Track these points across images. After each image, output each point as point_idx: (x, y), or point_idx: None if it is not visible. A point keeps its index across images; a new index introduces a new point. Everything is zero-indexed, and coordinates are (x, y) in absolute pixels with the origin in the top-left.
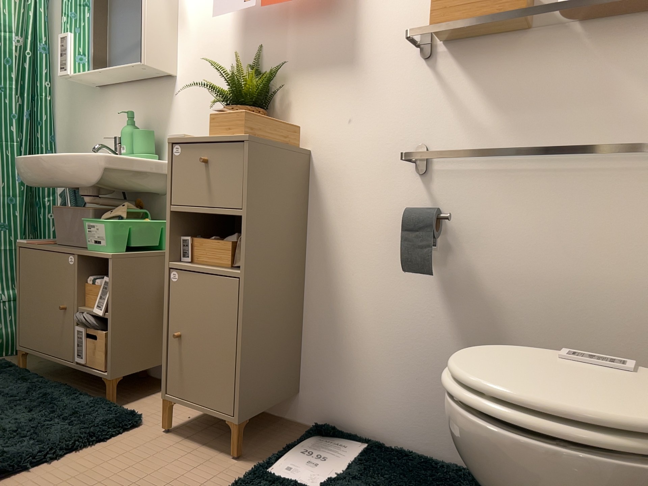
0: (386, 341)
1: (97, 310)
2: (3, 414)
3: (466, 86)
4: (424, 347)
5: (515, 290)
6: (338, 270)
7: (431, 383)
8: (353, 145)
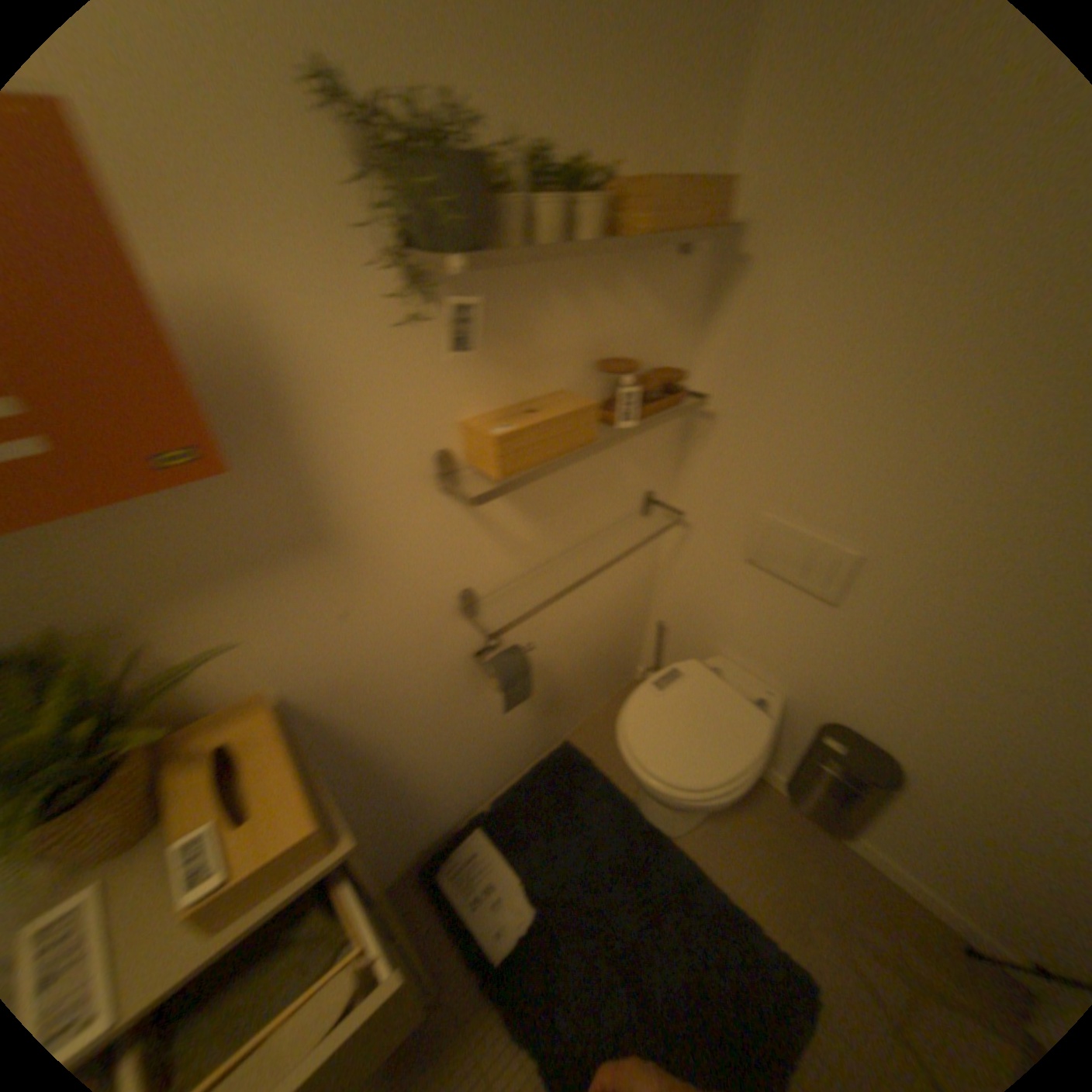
0: (463, 758)
1: None
2: None
3: (506, 506)
4: (497, 732)
5: (558, 645)
6: (390, 761)
7: (506, 745)
8: (366, 637)
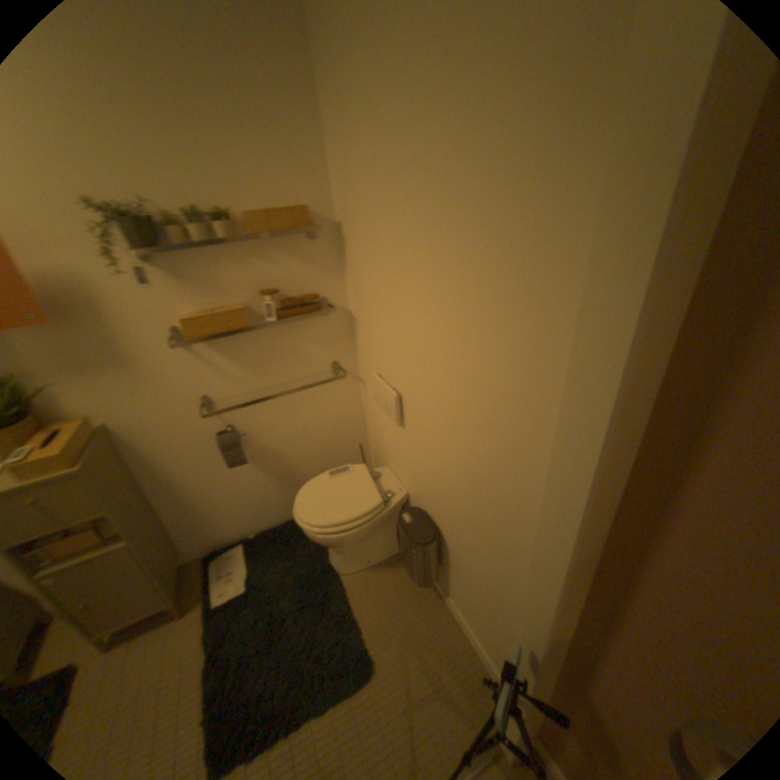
0: (224, 497)
1: None
2: None
3: (217, 358)
4: (247, 489)
5: (283, 444)
6: (171, 482)
7: (258, 500)
8: (143, 410)
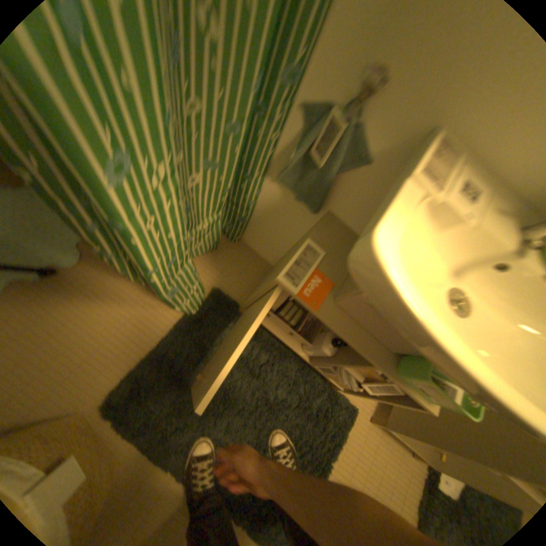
0: None
1: (369, 389)
2: (276, 419)
3: None
4: None
5: None
6: None
7: None
8: None
